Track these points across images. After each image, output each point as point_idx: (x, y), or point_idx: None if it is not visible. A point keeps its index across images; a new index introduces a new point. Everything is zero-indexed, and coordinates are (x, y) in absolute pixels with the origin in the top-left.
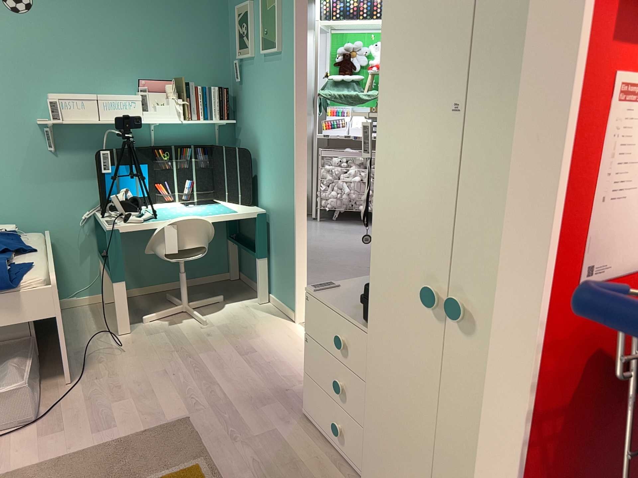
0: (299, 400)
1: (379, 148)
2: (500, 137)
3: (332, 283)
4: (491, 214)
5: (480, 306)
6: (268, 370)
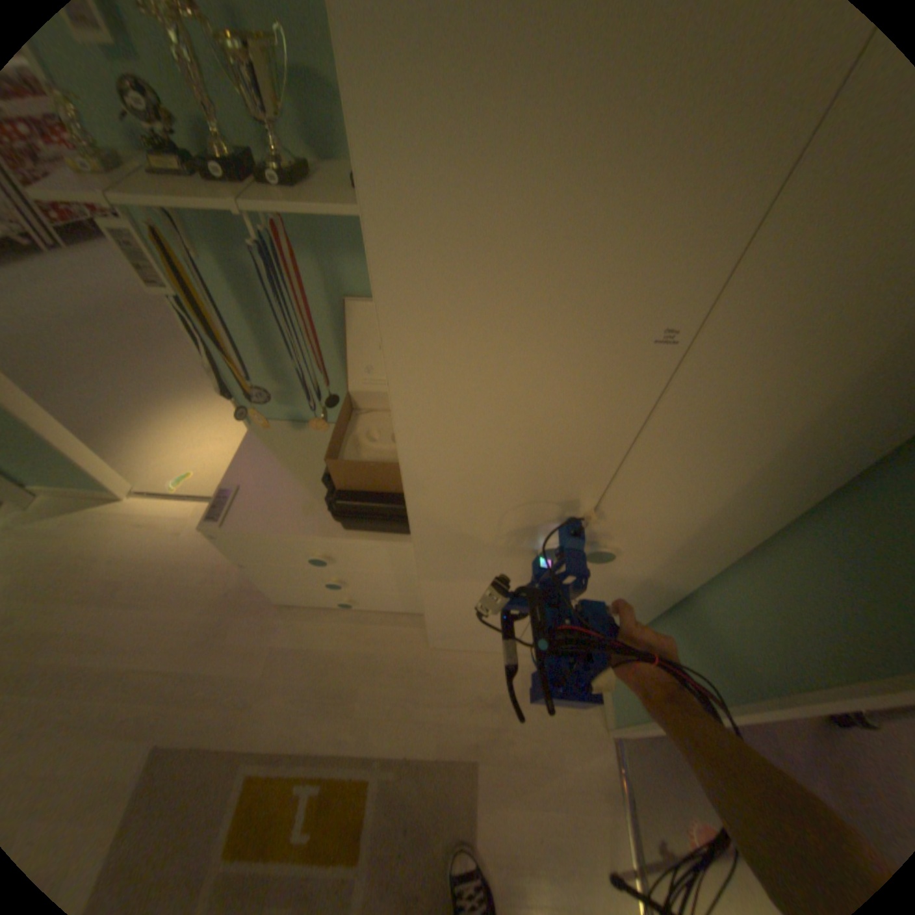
0: (251, 593)
1: (402, 409)
2: (757, 396)
3: (225, 493)
4: (687, 478)
5: (631, 544)
6: (171, 591)
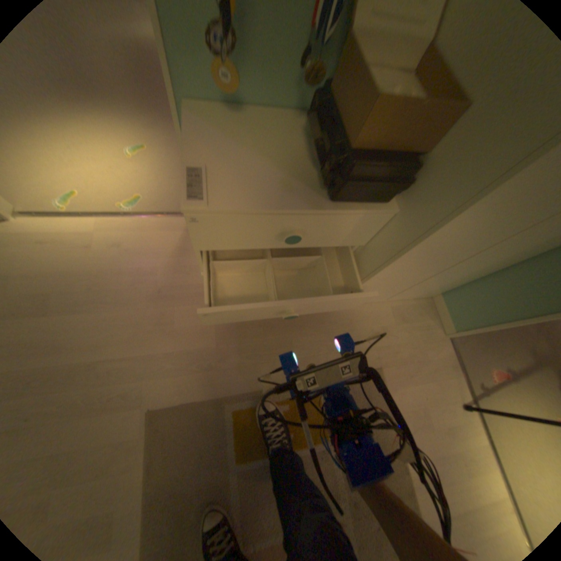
0: (181, 285)
1: None
2: None
3: (195, 168)
4: None
5: None
6: (104, 293)
